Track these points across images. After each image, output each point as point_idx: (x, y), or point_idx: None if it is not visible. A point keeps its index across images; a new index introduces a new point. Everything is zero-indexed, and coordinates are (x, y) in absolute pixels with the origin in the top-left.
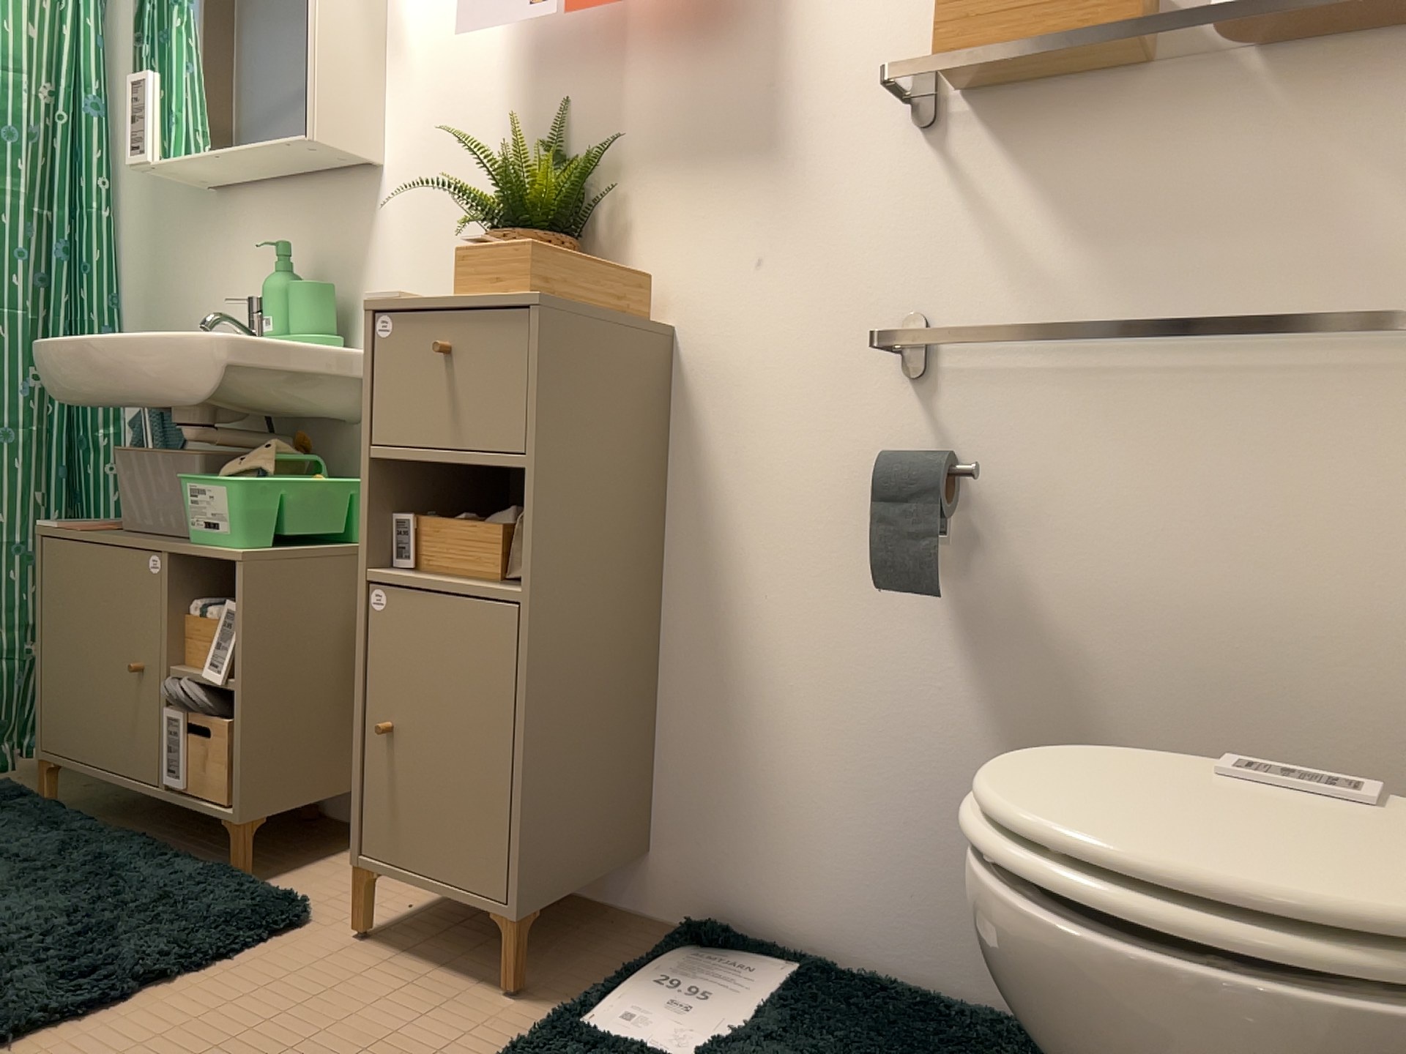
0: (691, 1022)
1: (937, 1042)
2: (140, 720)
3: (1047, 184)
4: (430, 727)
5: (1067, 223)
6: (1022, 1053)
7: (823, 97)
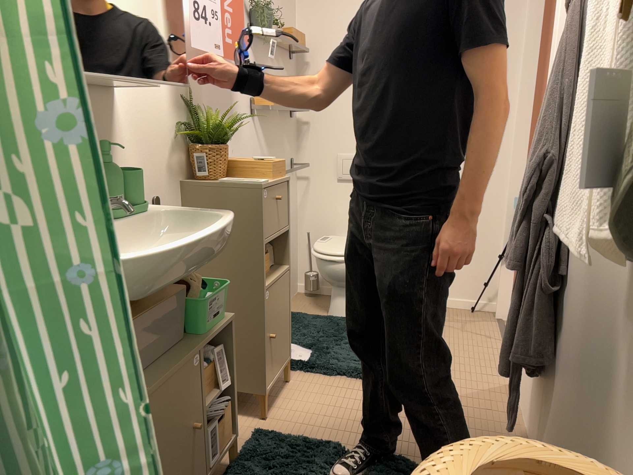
0: (297, 349)
1: (293, 324)
2: (197, 455)
3: (265, 135)
4: (278, 325)
5: (267, 144)
6: (291, 317)
7: (240, 103)
